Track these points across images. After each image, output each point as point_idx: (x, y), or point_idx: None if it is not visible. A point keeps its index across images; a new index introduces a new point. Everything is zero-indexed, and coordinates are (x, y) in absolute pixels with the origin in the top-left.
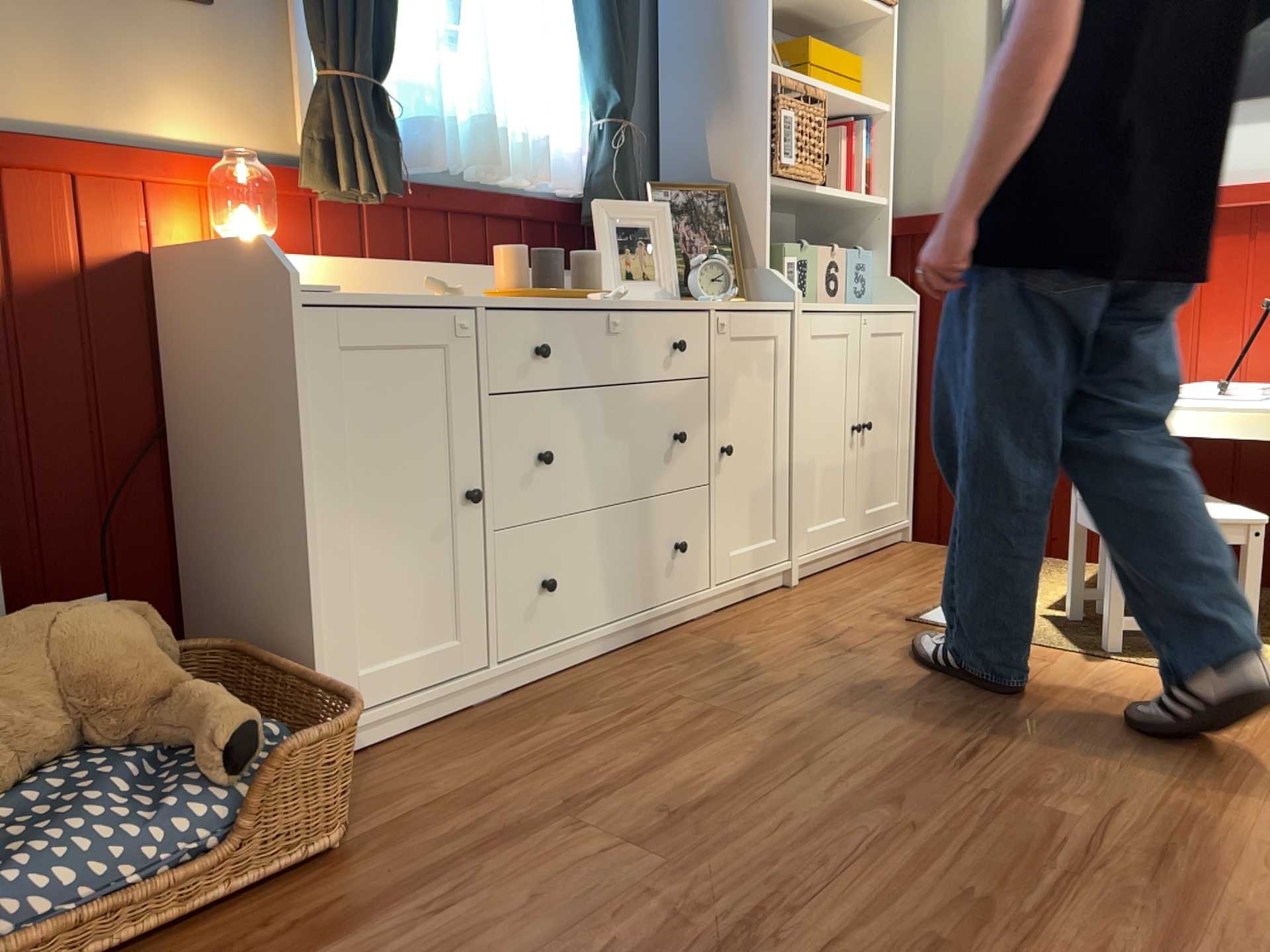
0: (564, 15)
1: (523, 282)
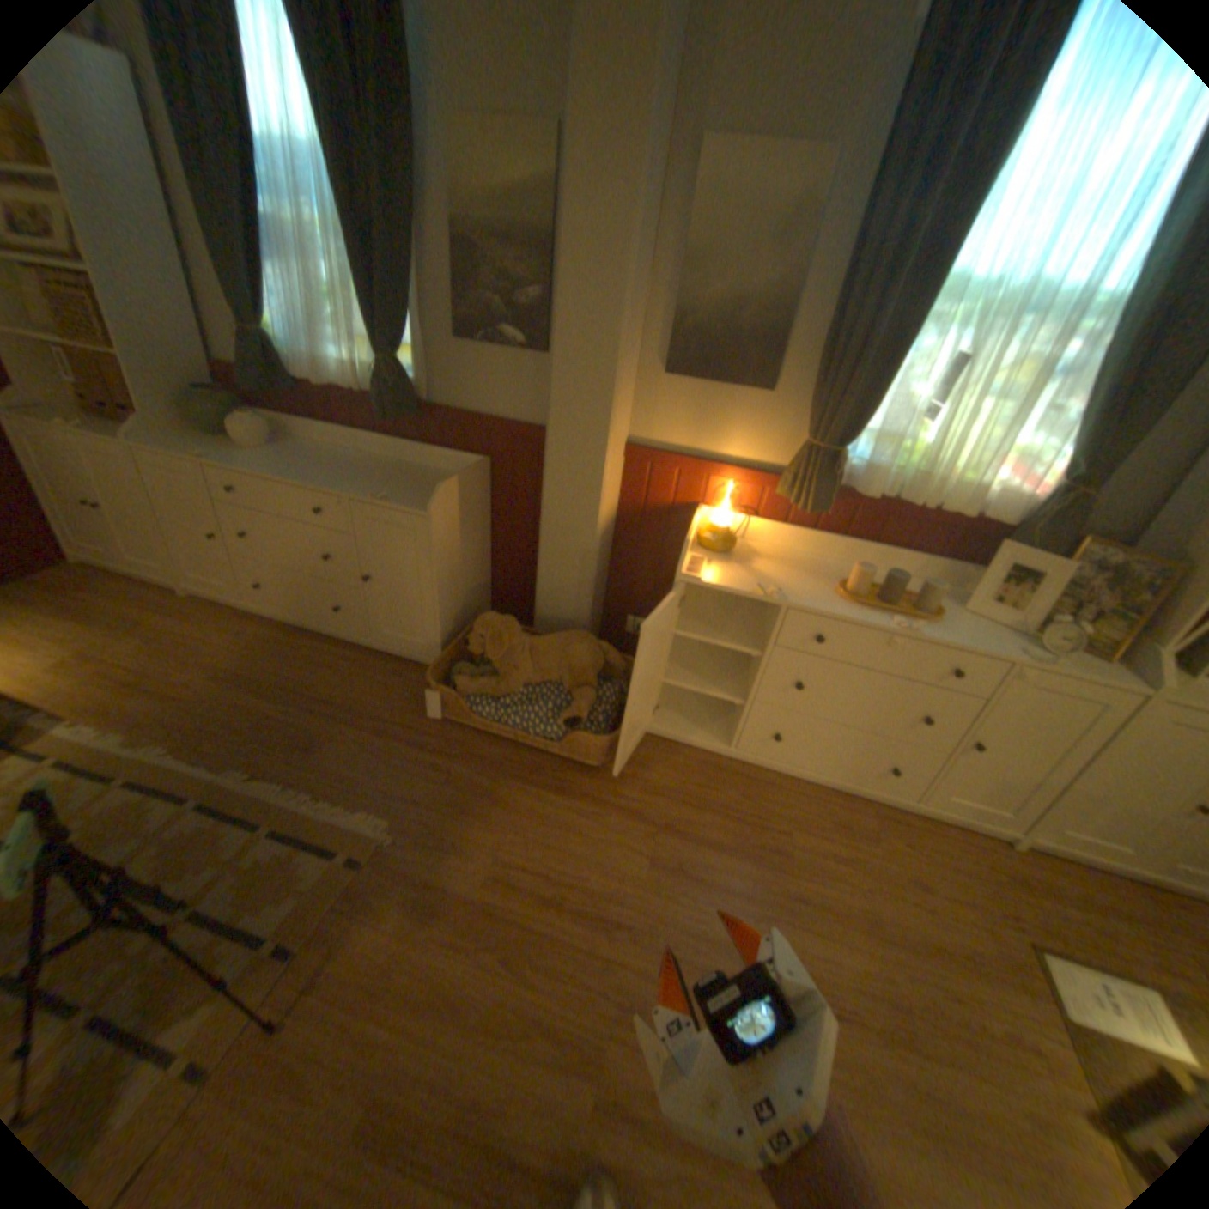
0: (1078, 391)
1: (861, 590)
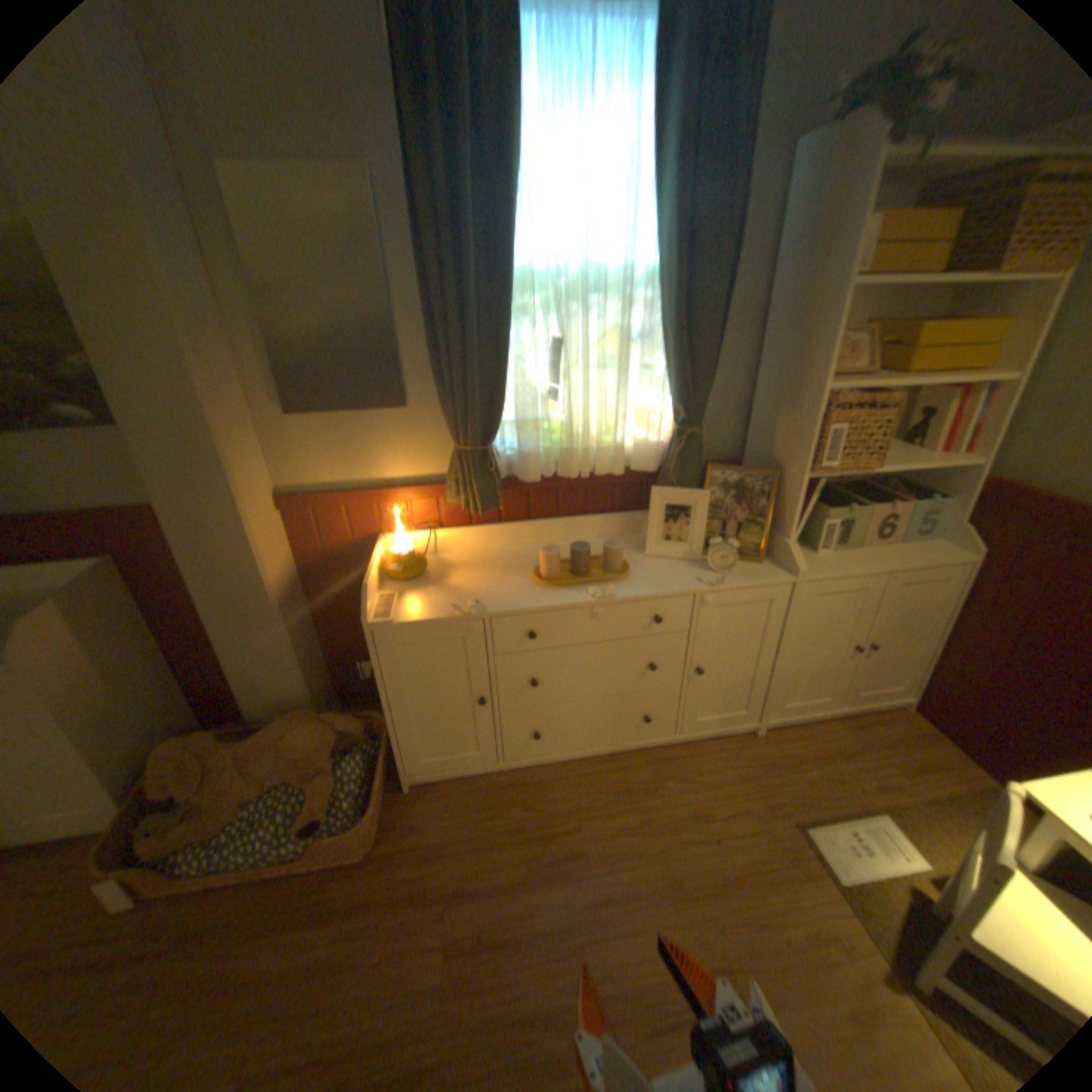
0: (654, 351)
1: (553, 572)
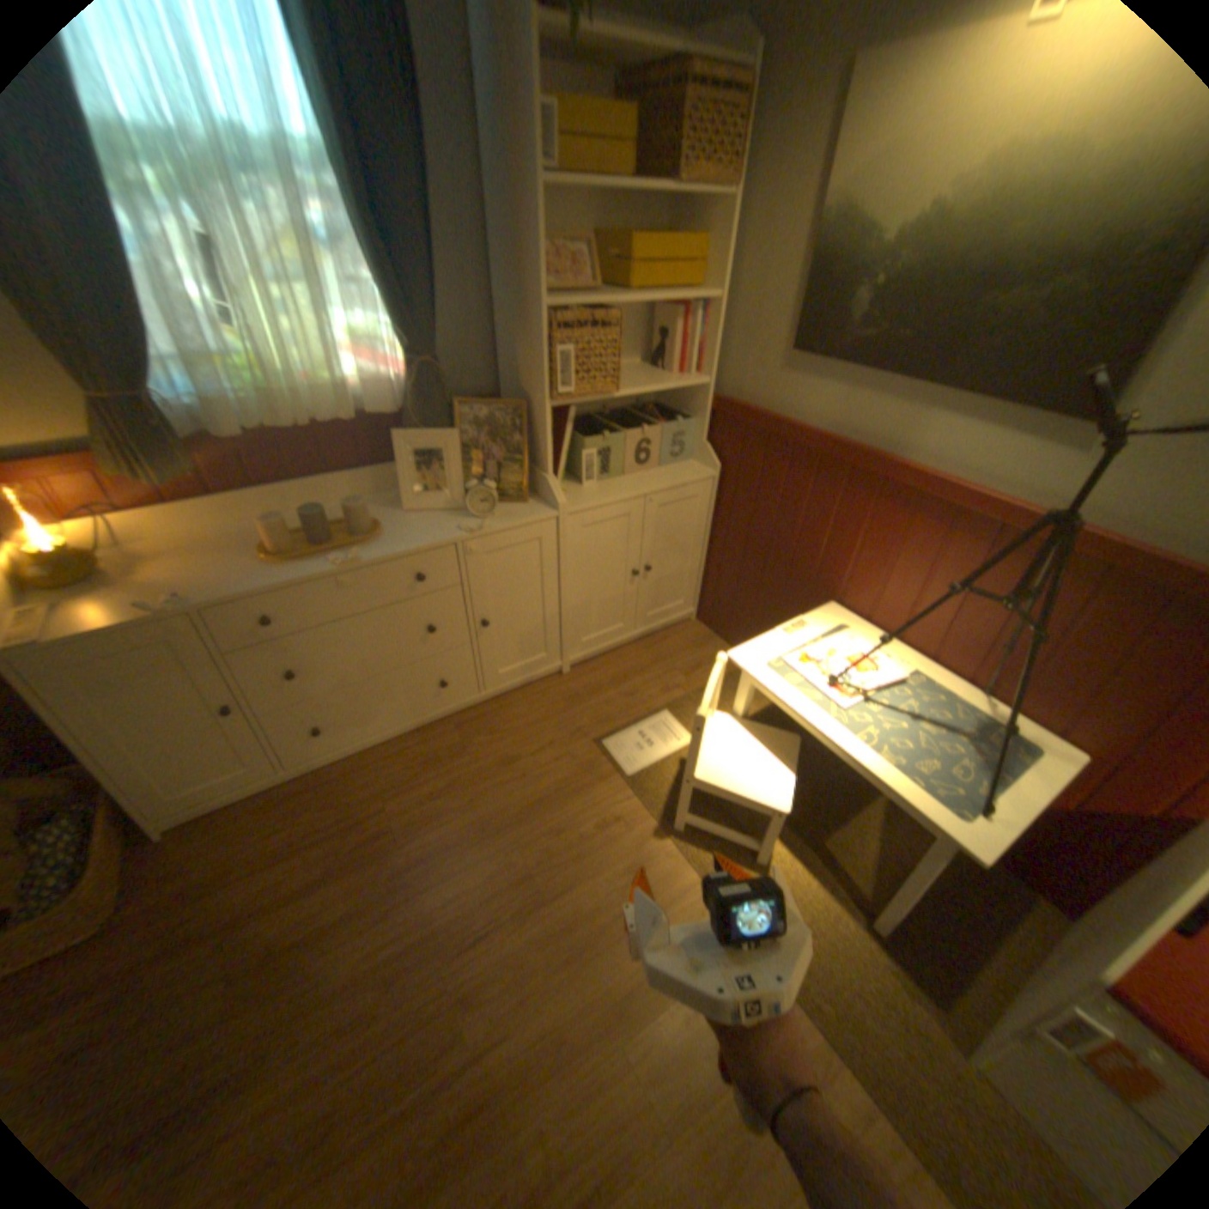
0: (351, 257)
1: (281, 544)
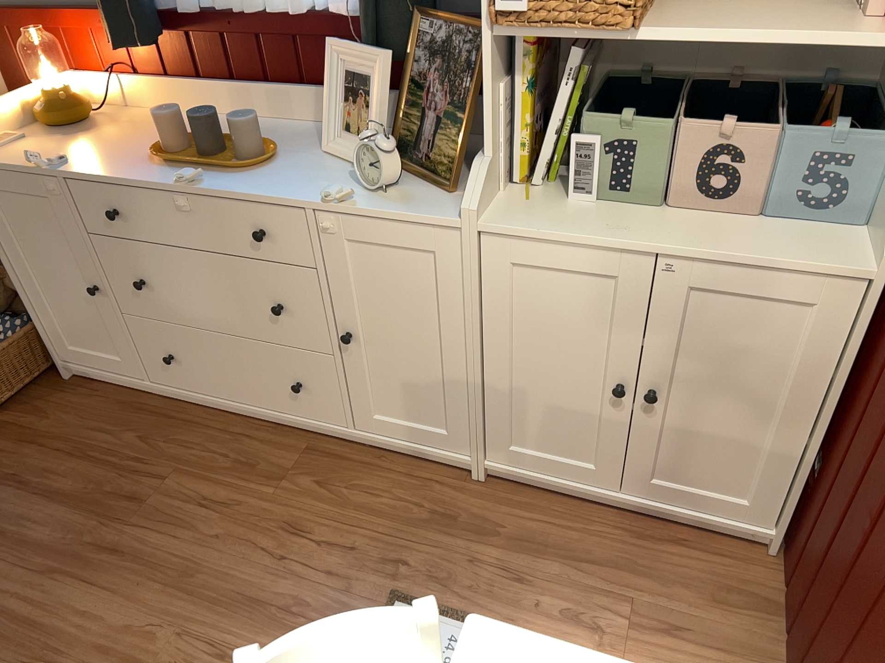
0: None
1: (176, 145)
